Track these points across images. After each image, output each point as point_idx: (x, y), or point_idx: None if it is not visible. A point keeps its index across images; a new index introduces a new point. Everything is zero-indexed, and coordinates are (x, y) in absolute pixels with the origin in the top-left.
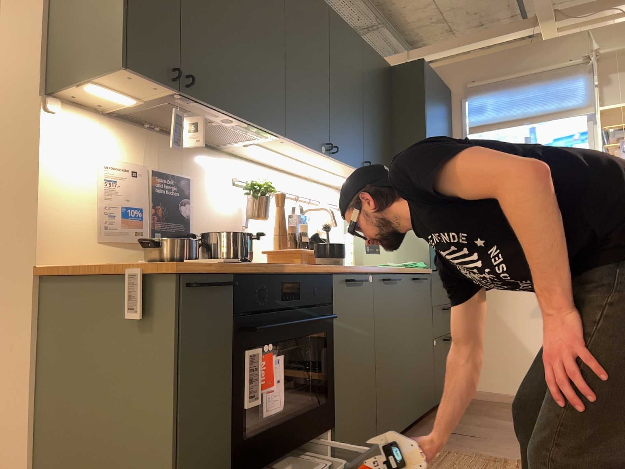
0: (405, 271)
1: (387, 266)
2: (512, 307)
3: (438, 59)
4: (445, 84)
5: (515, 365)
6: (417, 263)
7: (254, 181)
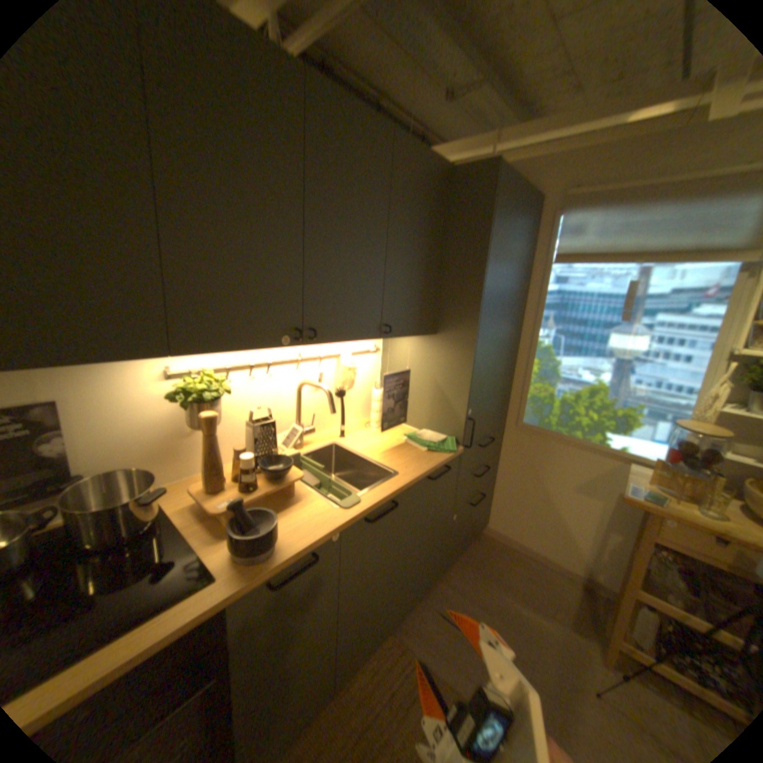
0: (410, 485)
1: (410, 441)
2: (557, 476)
3: (539, 143)
4: (539, 184)
5: (545, 530)
6: (446, 440)
7: (192, 380)
